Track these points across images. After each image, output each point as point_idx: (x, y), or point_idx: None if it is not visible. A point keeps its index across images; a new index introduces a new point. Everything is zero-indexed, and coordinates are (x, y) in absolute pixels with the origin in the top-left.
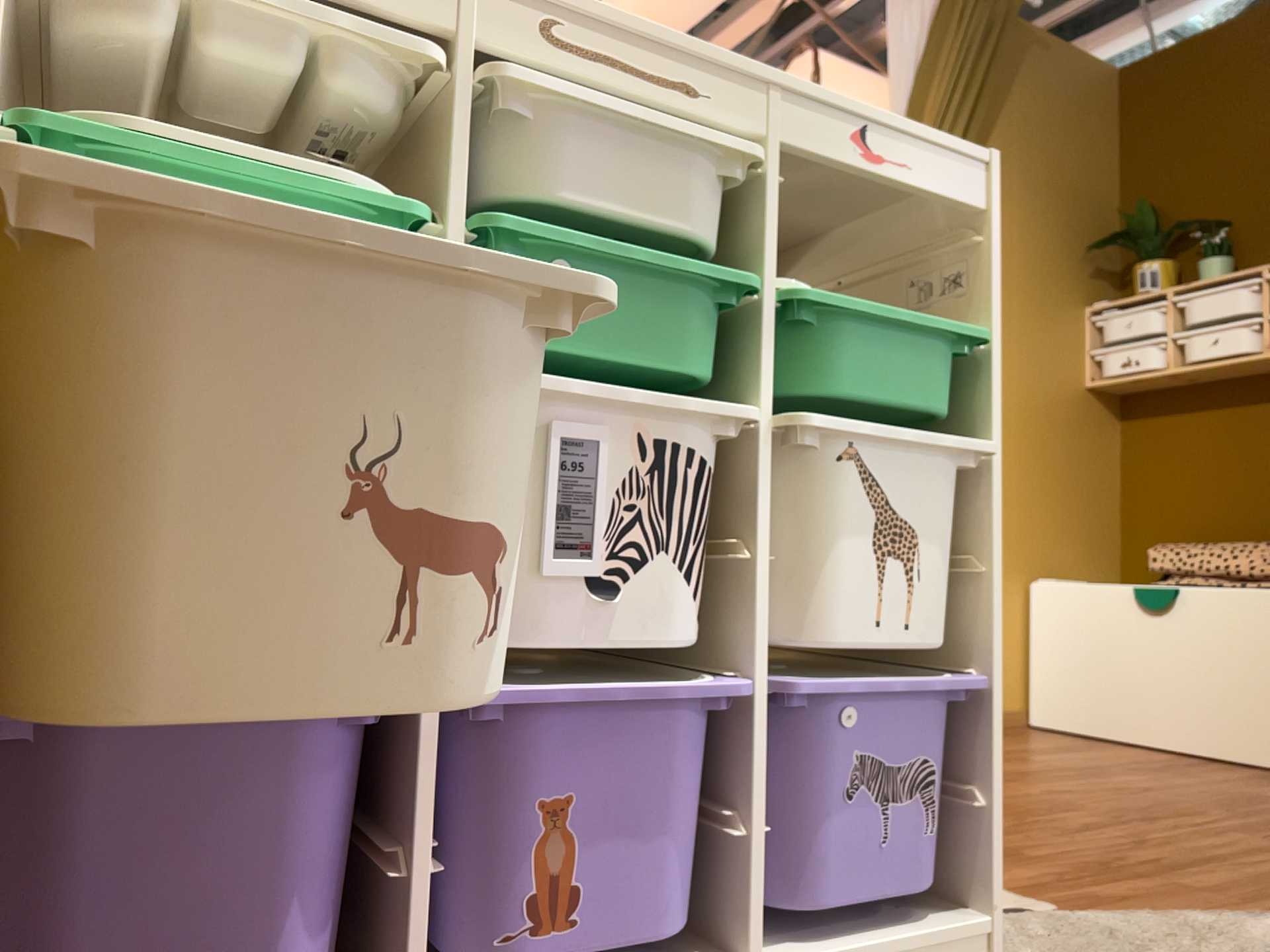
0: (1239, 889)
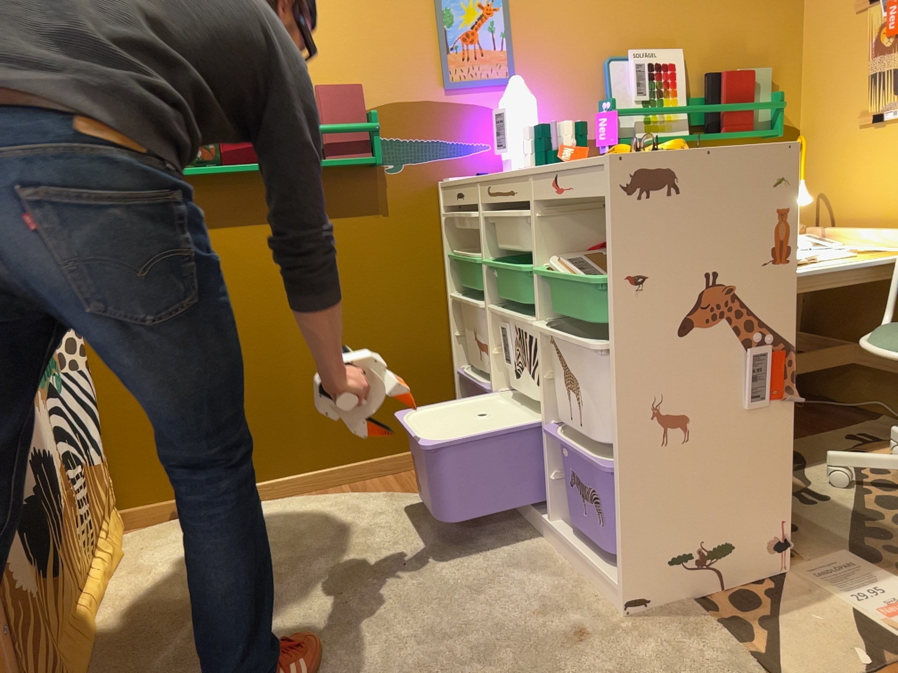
0: None
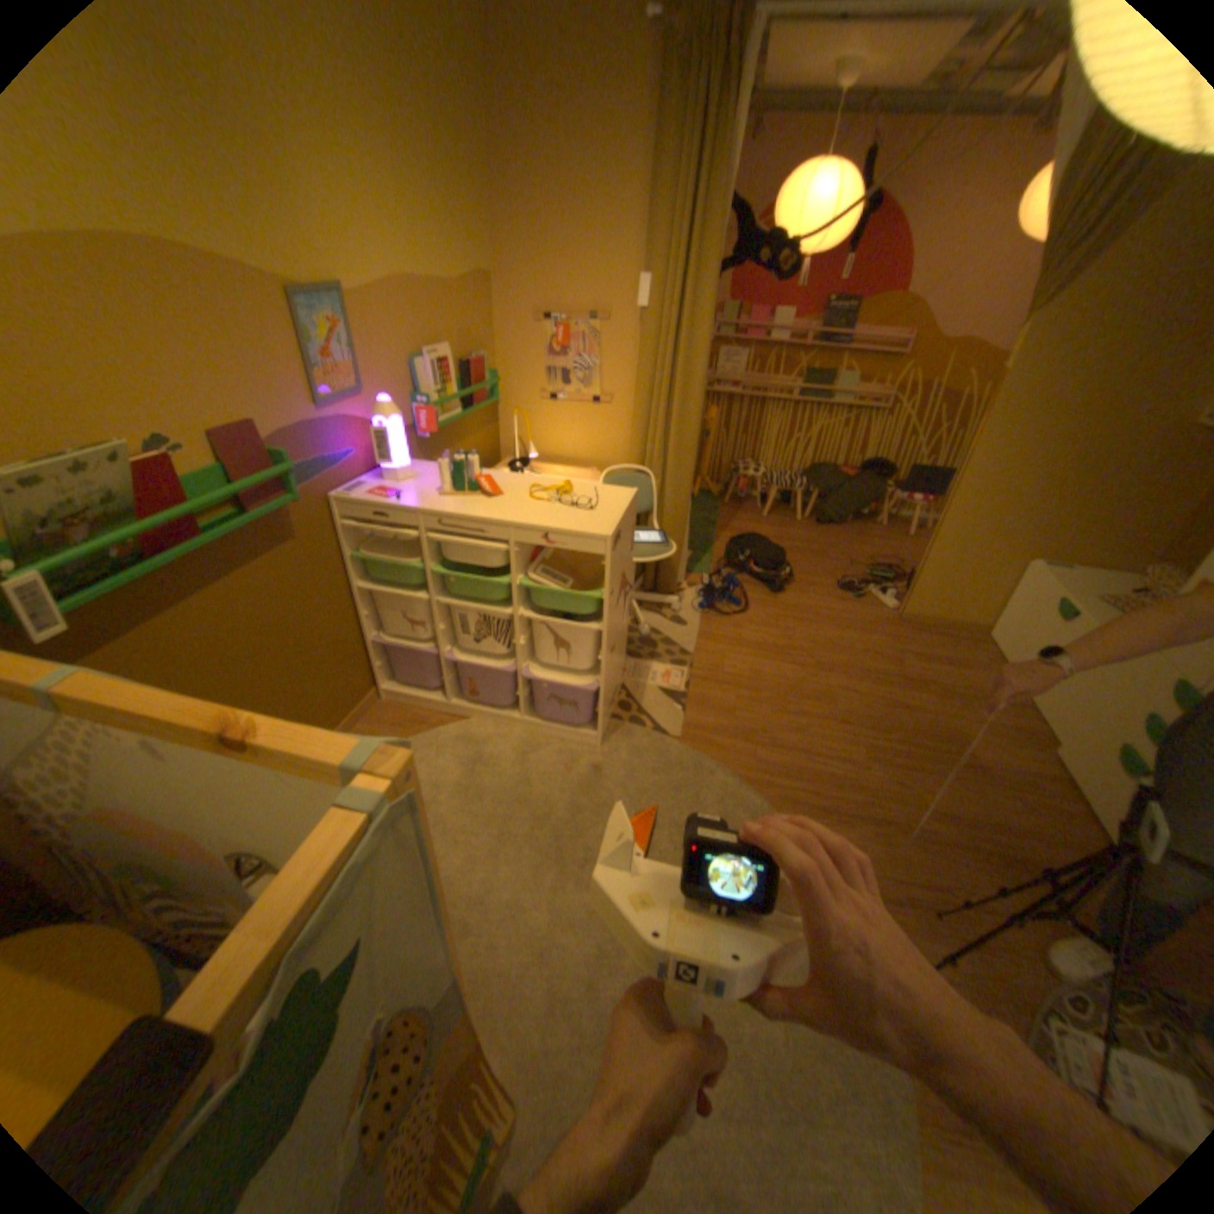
0: (765, 771)
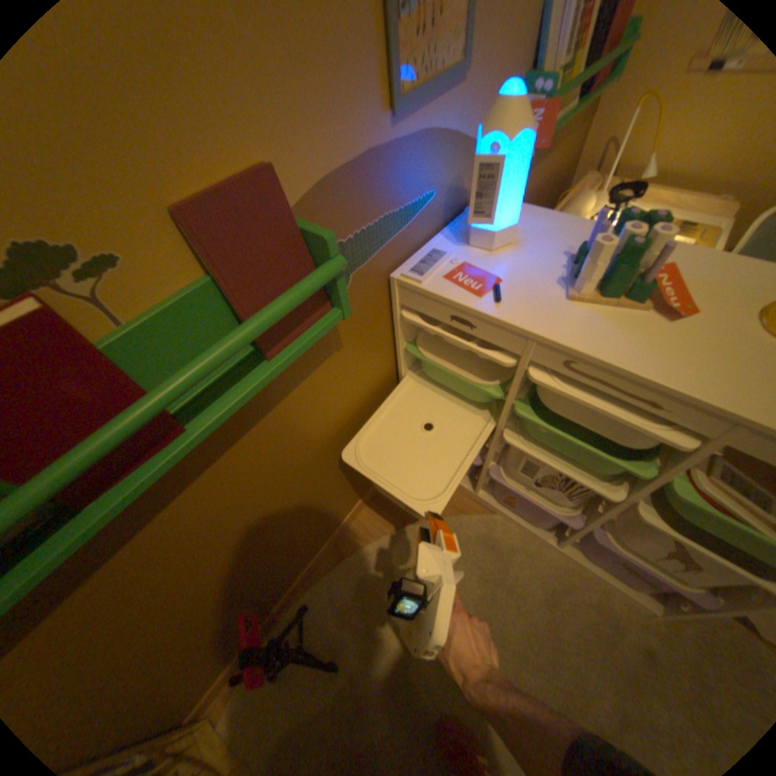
0: None
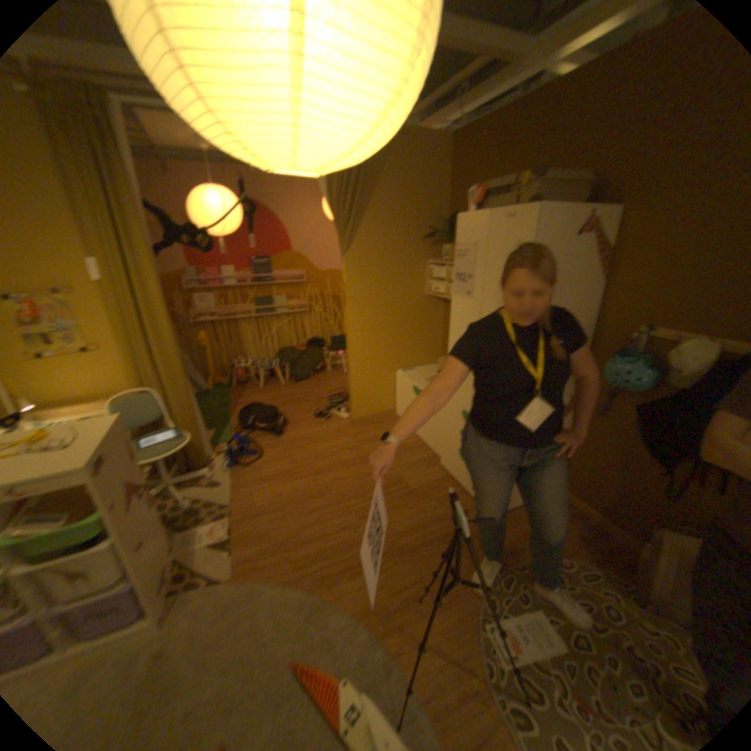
0: (297, 568)
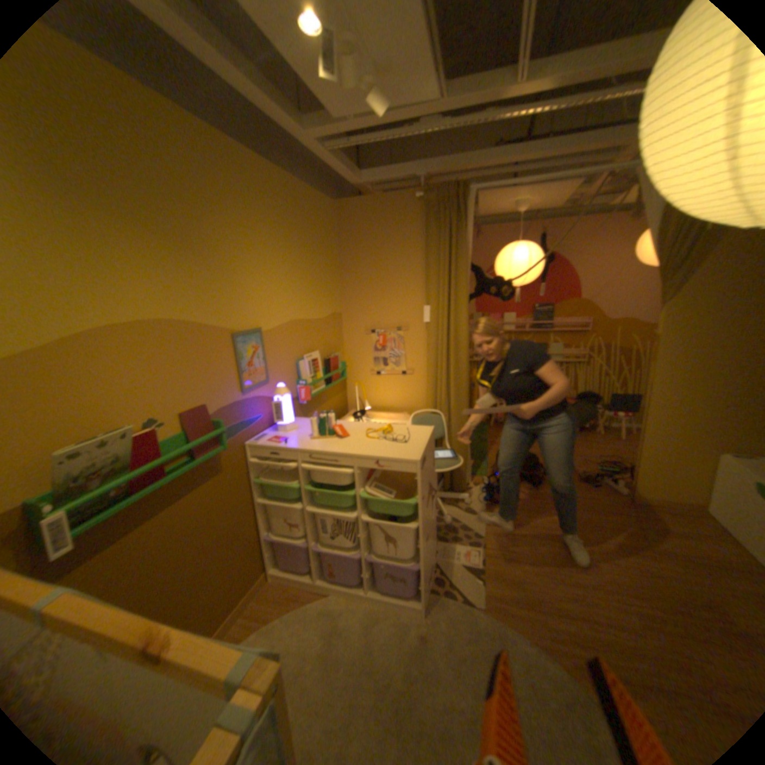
0: (558, 640)
